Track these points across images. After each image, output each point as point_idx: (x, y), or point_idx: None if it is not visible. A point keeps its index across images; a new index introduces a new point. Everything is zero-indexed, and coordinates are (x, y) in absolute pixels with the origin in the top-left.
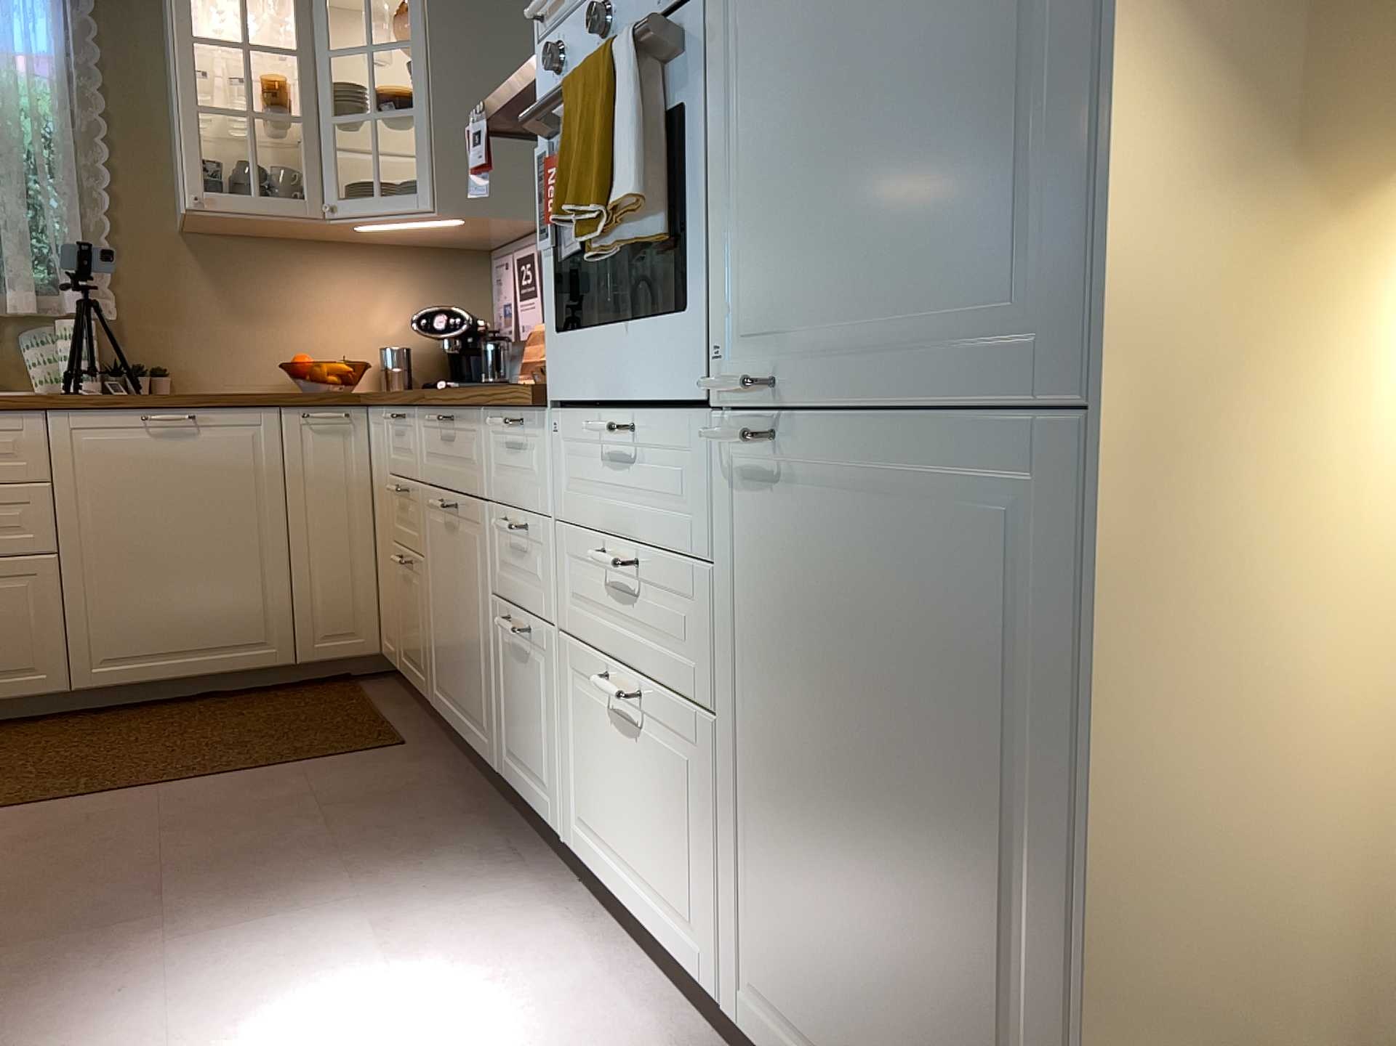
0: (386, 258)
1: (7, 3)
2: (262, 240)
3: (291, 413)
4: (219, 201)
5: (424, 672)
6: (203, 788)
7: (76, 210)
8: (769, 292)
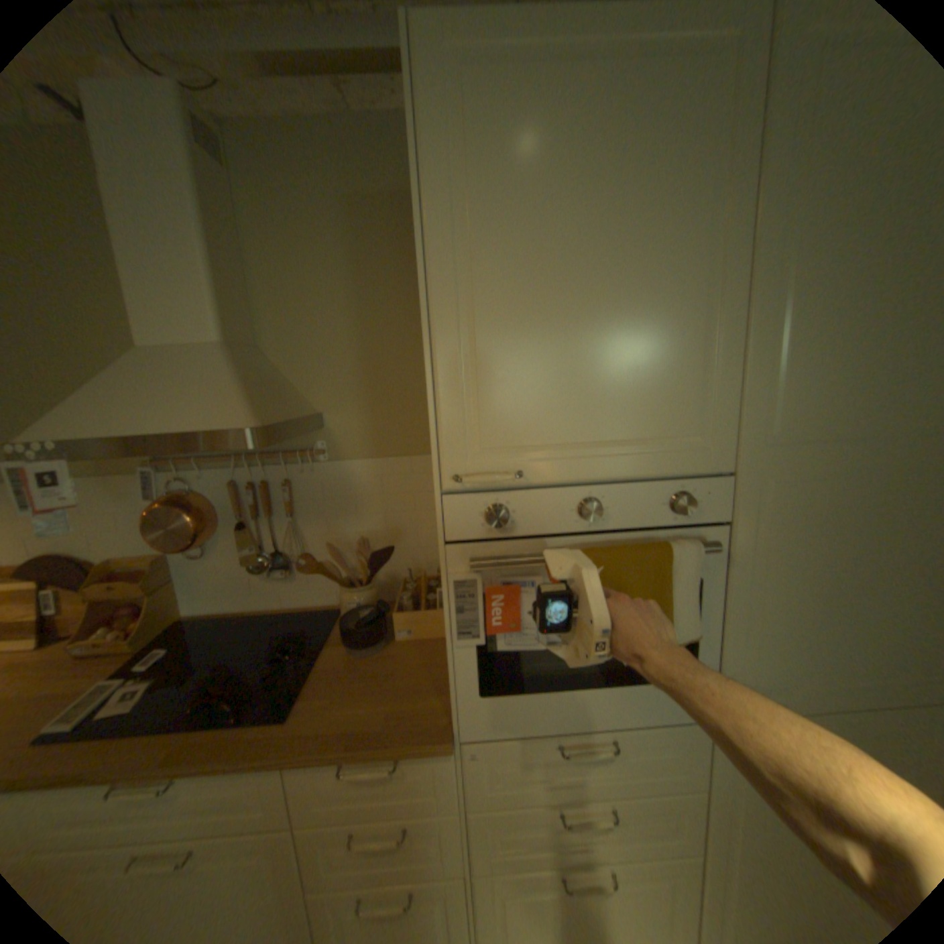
0: None
1: None
2: None
3: None
4: None
5: None
6: None
7: None
8: (775, 672)
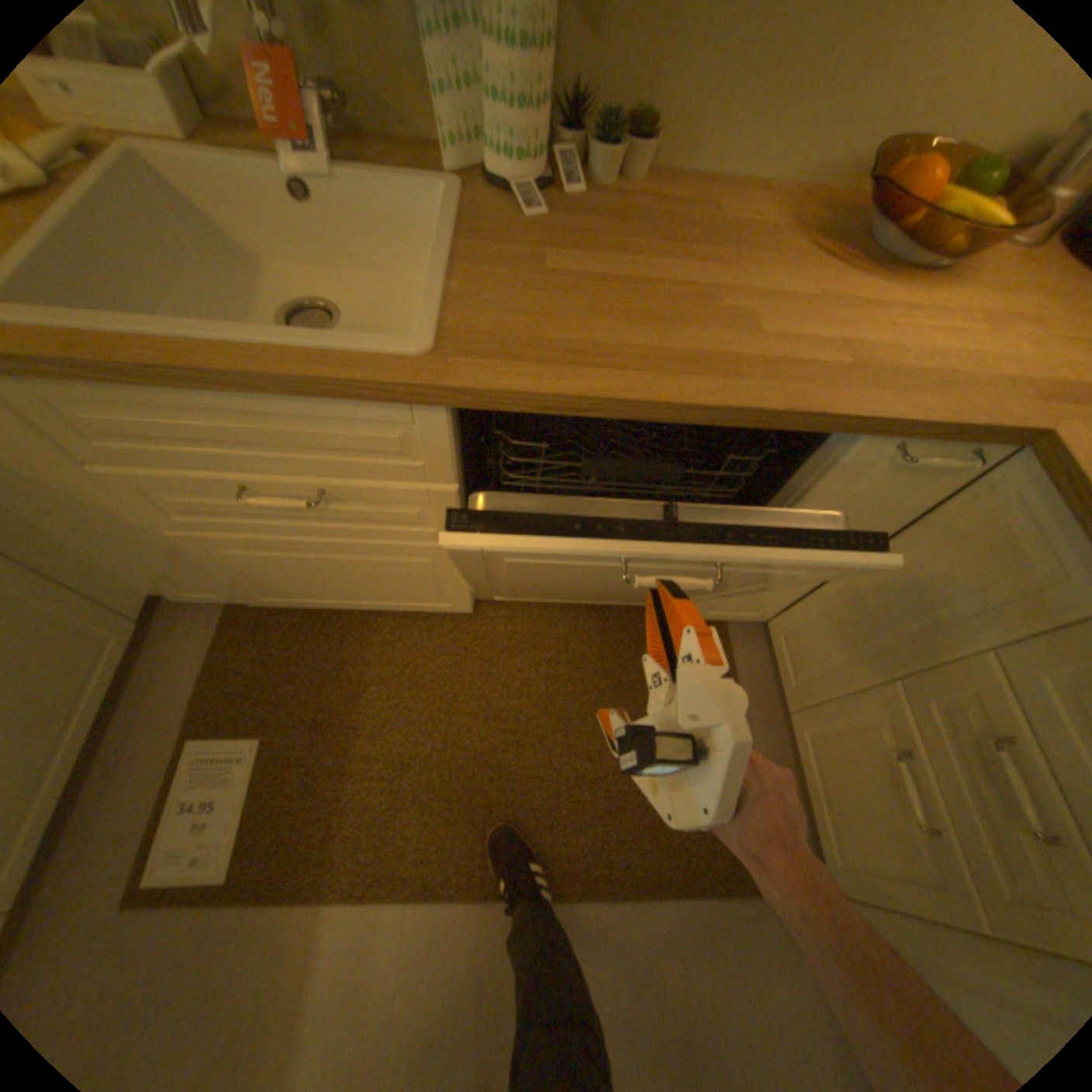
0: None
1: None
2: None
3: (886, 440)
4: None
5: (848, 872)
6: (586, 931)
7: None
8: None
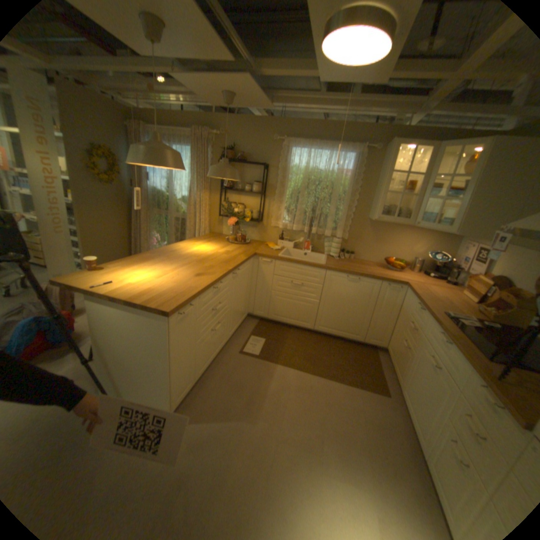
0: (426, 231)
1: (345, 157)
2: (390, 222)
3: (385, 283)
4: (384, 218)
5: (403, 381)
6: (337, 387)
7: (345, 211)
8: None
